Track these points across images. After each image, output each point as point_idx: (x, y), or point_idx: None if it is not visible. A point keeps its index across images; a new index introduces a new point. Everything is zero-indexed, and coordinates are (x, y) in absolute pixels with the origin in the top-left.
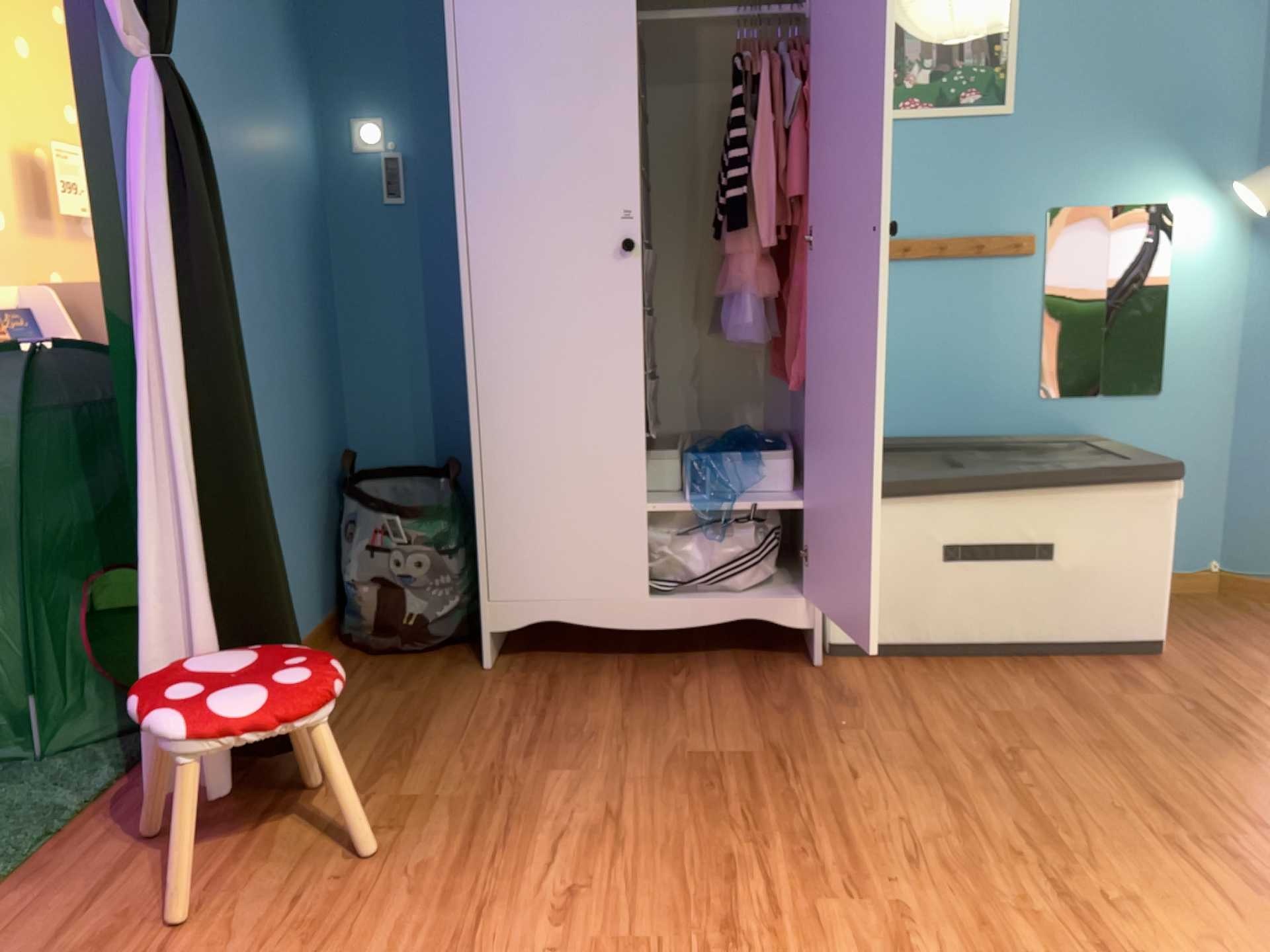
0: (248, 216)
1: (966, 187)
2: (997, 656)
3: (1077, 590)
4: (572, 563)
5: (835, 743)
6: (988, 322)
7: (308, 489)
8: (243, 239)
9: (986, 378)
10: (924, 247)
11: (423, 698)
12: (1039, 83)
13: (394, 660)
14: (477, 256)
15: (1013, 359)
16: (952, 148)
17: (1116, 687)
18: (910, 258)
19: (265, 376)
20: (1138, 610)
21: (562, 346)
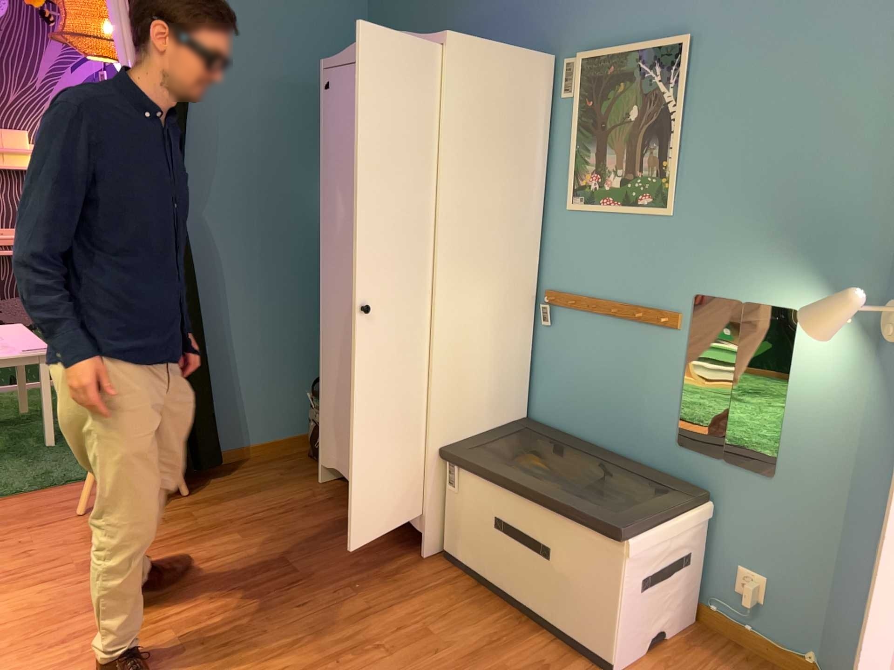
0: (271, 241)
1: (637, 267)
2: (513, 609)
3: (561, 590)
4: (344, 444)
5: (335, 591)
6: (644, 373)
7: (305, 368)
8: (264, 252)
9: (640, 415)
10: (605, 306)
11: (276, 483)
12: (694, 193)
13: (306, 462)
14: (324, 275)
15: (659, 406)
16: (631, 236)
17: (526, 666)
18: (596, 312)
19: (272, 314)
20: (597, 629)
21: (345, 329)
